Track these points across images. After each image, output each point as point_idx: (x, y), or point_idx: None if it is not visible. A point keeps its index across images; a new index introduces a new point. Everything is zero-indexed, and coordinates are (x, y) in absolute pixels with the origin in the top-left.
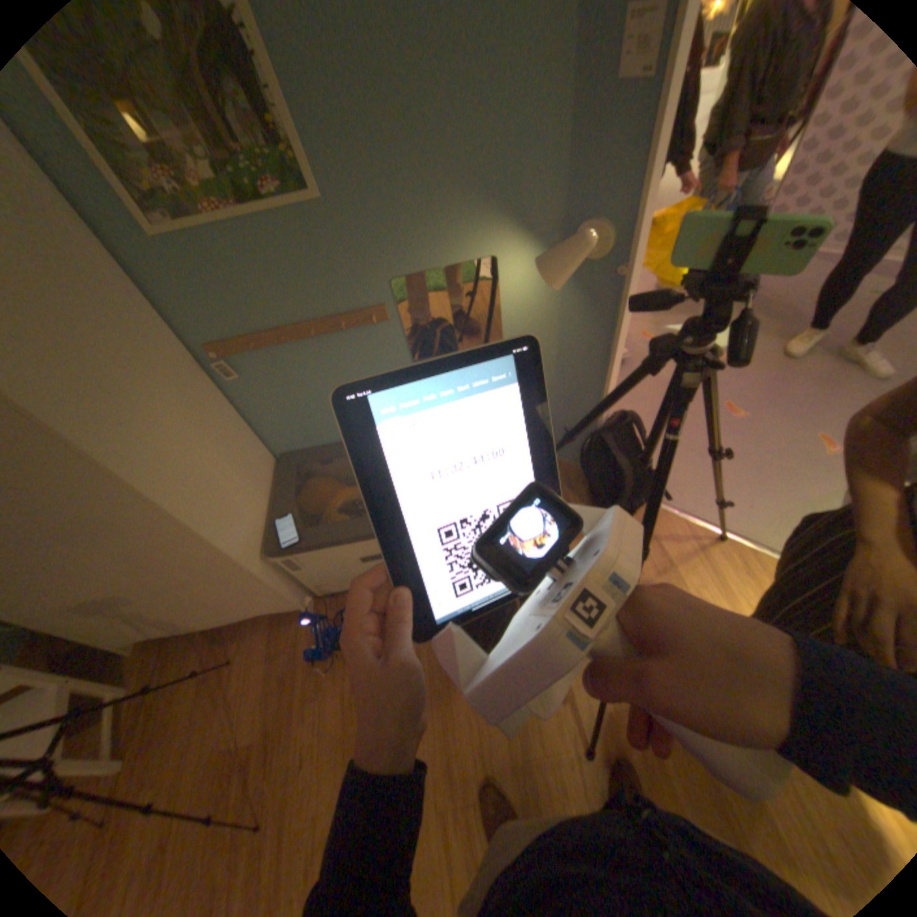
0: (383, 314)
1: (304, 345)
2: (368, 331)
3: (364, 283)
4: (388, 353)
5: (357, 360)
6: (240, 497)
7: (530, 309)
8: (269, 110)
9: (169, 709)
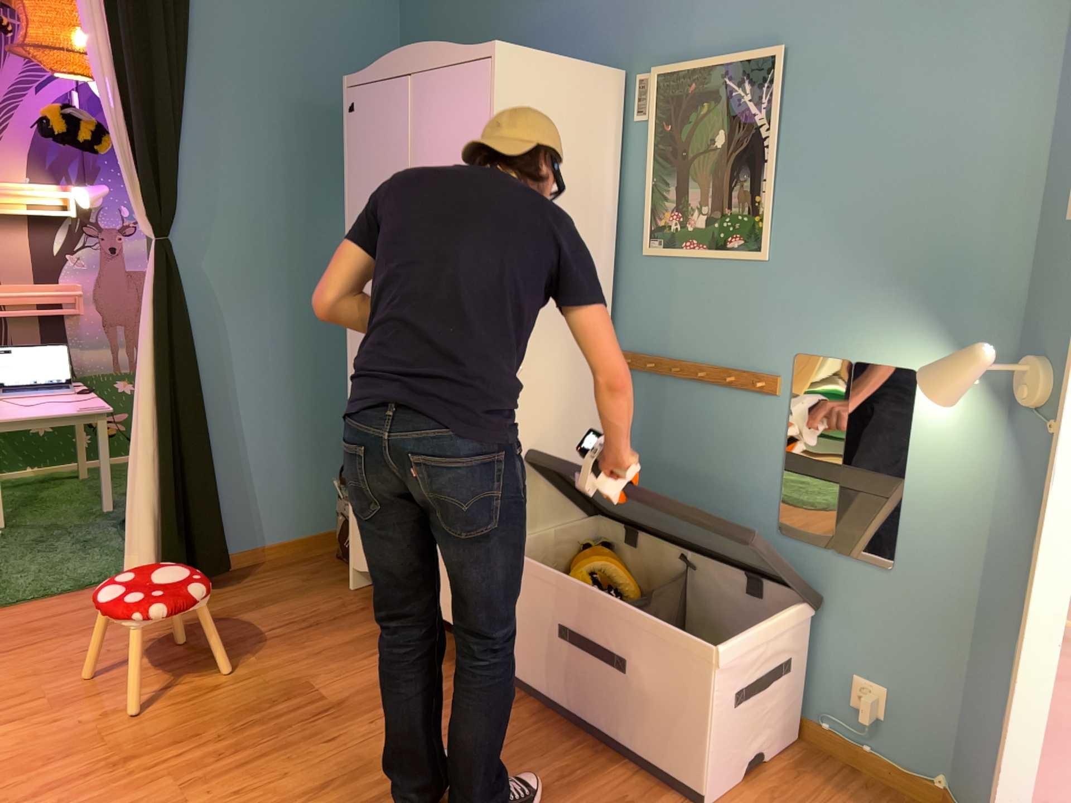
0: (773, 383)
1: (691, 386)
2: (754, 398)
3: (770, 346)
4: (762, 435)
5: (729, 428)
6: (536, 475)
7: (951, 458)
8: (759, 193)
9: (322, 634)
